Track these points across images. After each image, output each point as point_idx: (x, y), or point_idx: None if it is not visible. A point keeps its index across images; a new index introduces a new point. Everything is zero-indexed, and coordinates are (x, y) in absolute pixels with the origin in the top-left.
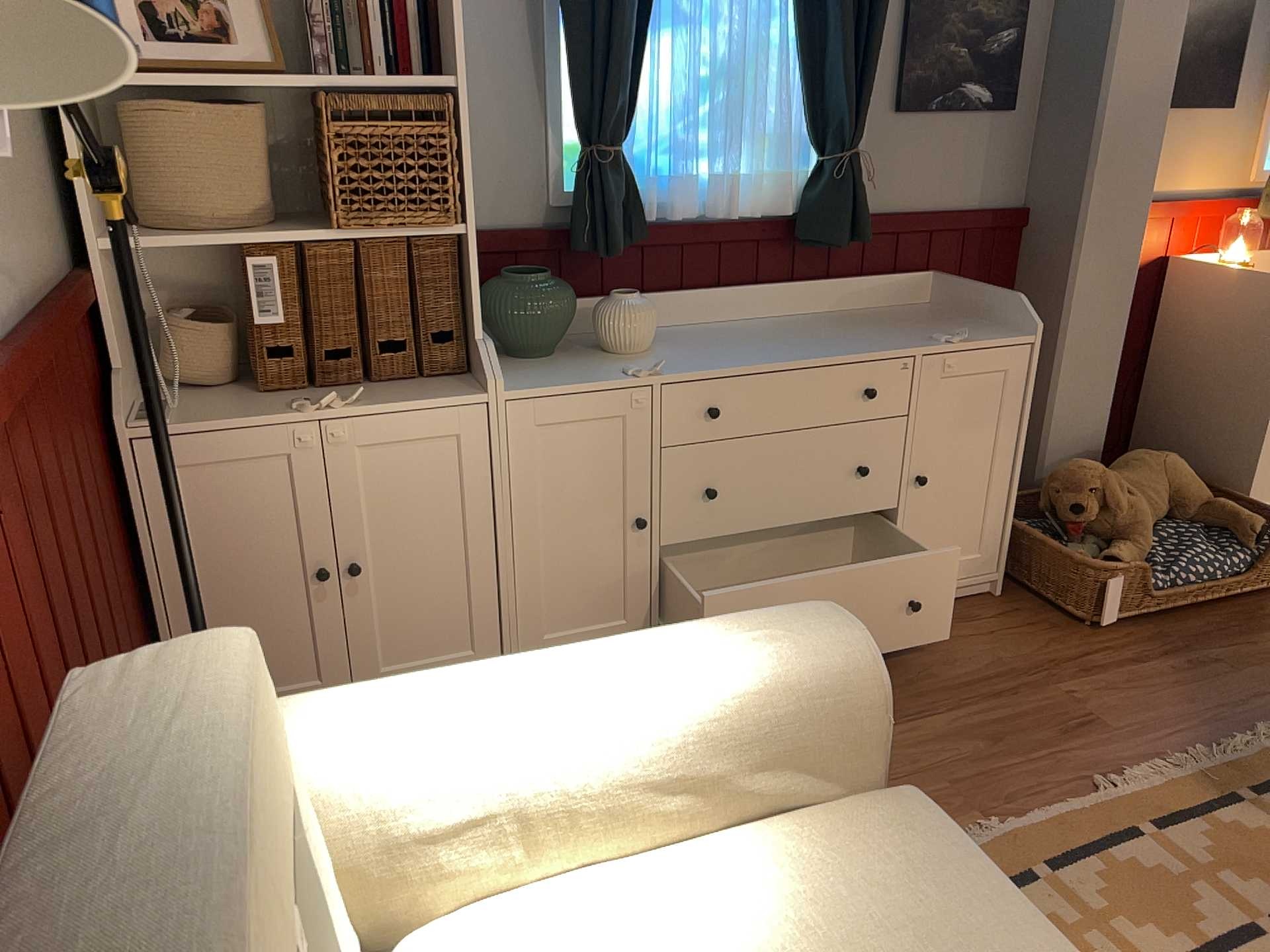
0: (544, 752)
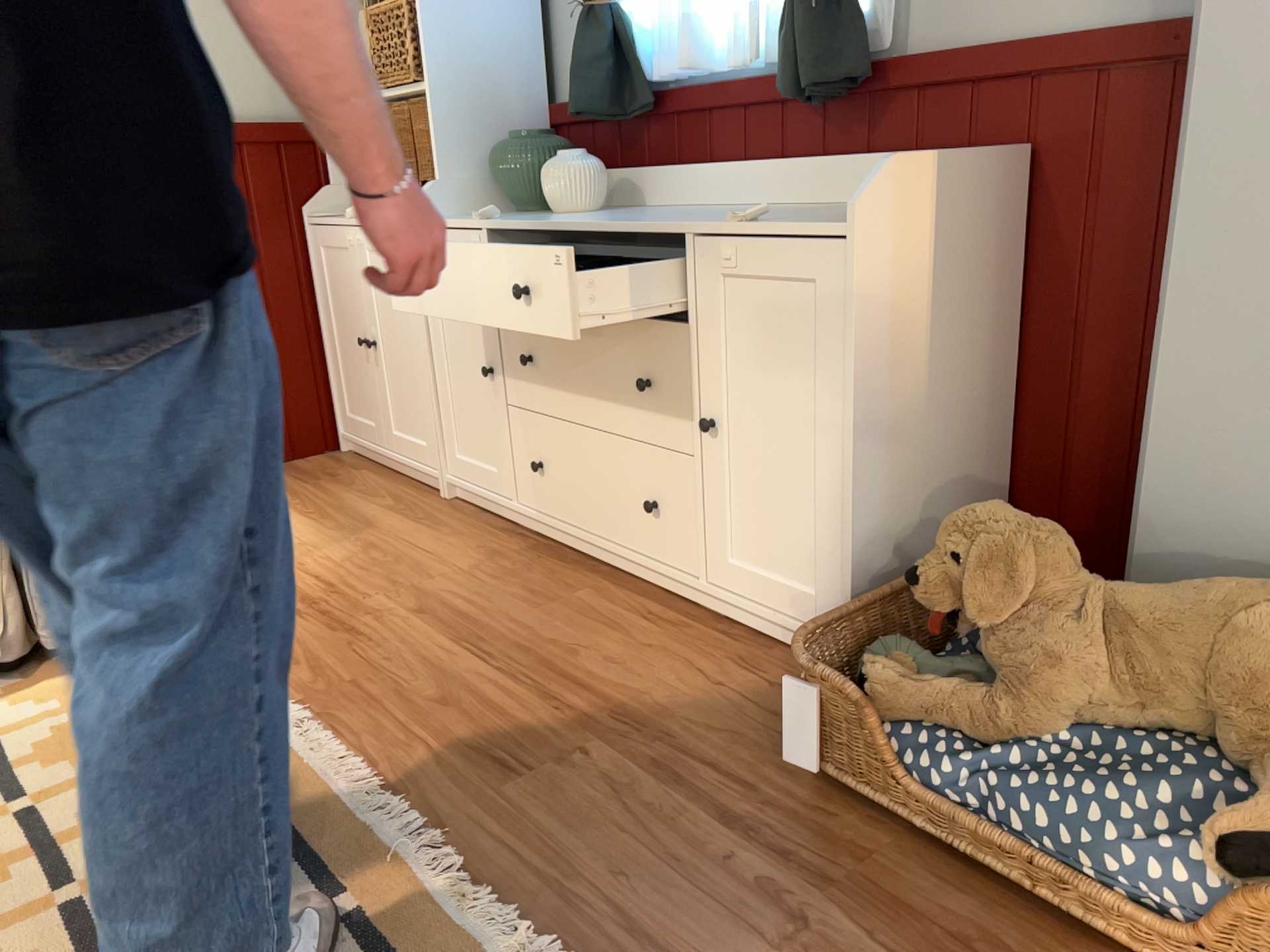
0: None
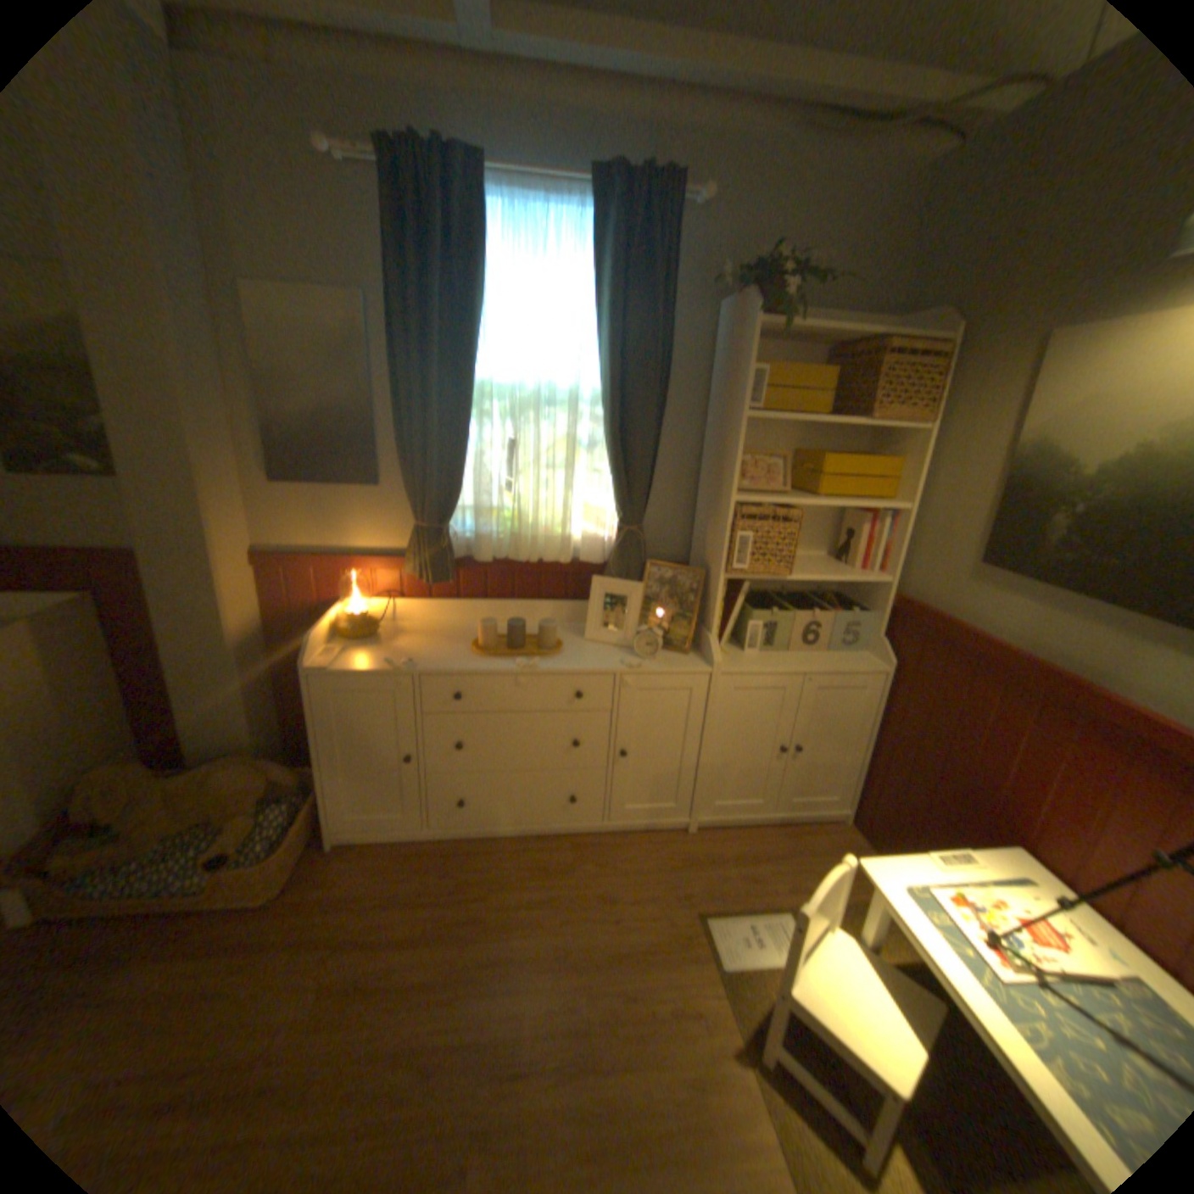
0: None
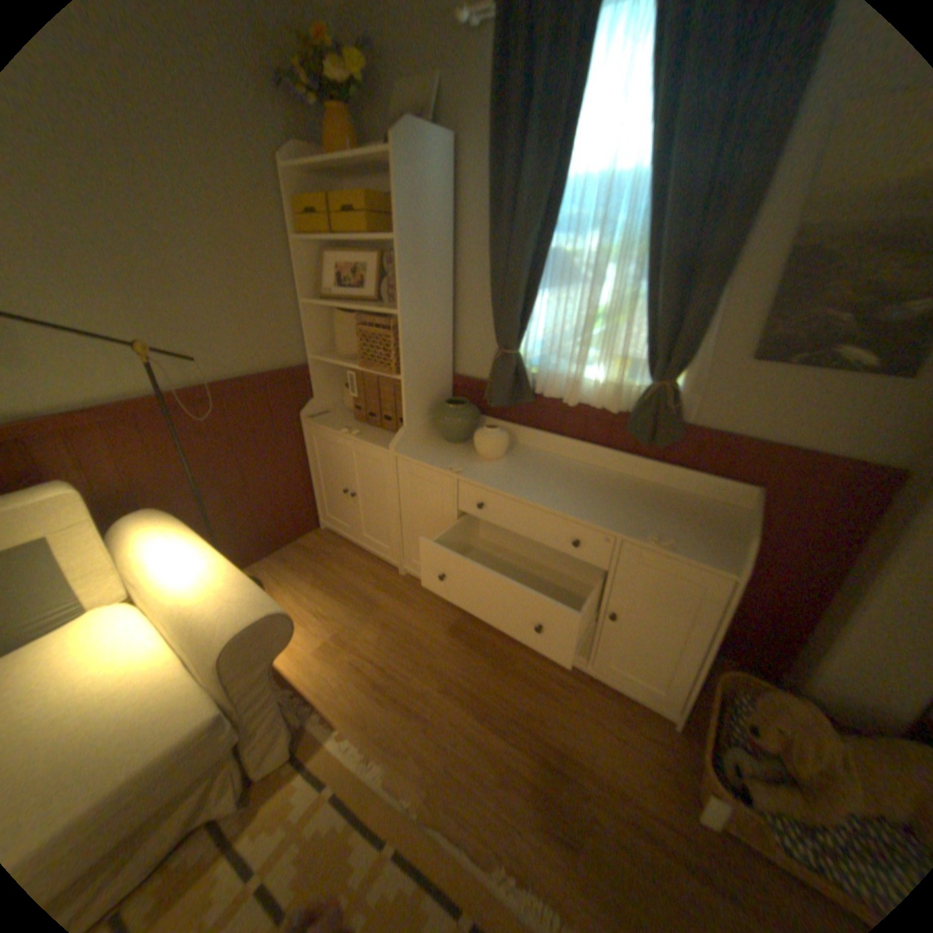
0: (148, 583)
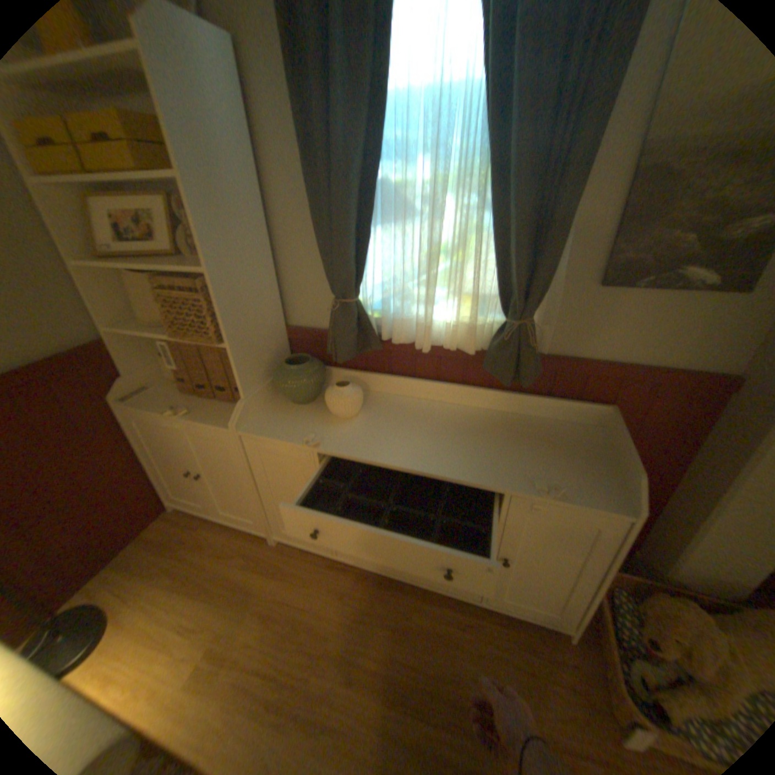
0: None
